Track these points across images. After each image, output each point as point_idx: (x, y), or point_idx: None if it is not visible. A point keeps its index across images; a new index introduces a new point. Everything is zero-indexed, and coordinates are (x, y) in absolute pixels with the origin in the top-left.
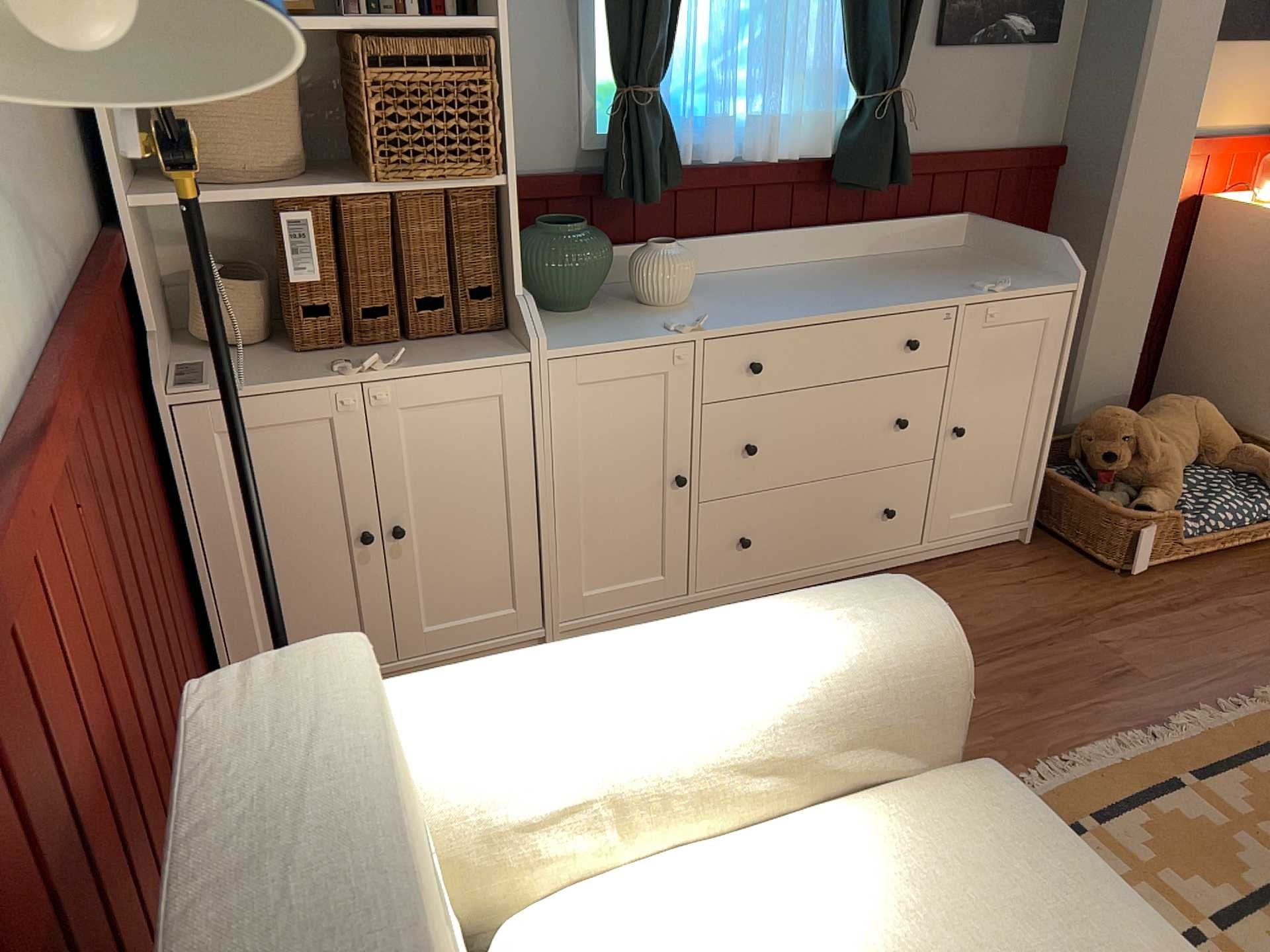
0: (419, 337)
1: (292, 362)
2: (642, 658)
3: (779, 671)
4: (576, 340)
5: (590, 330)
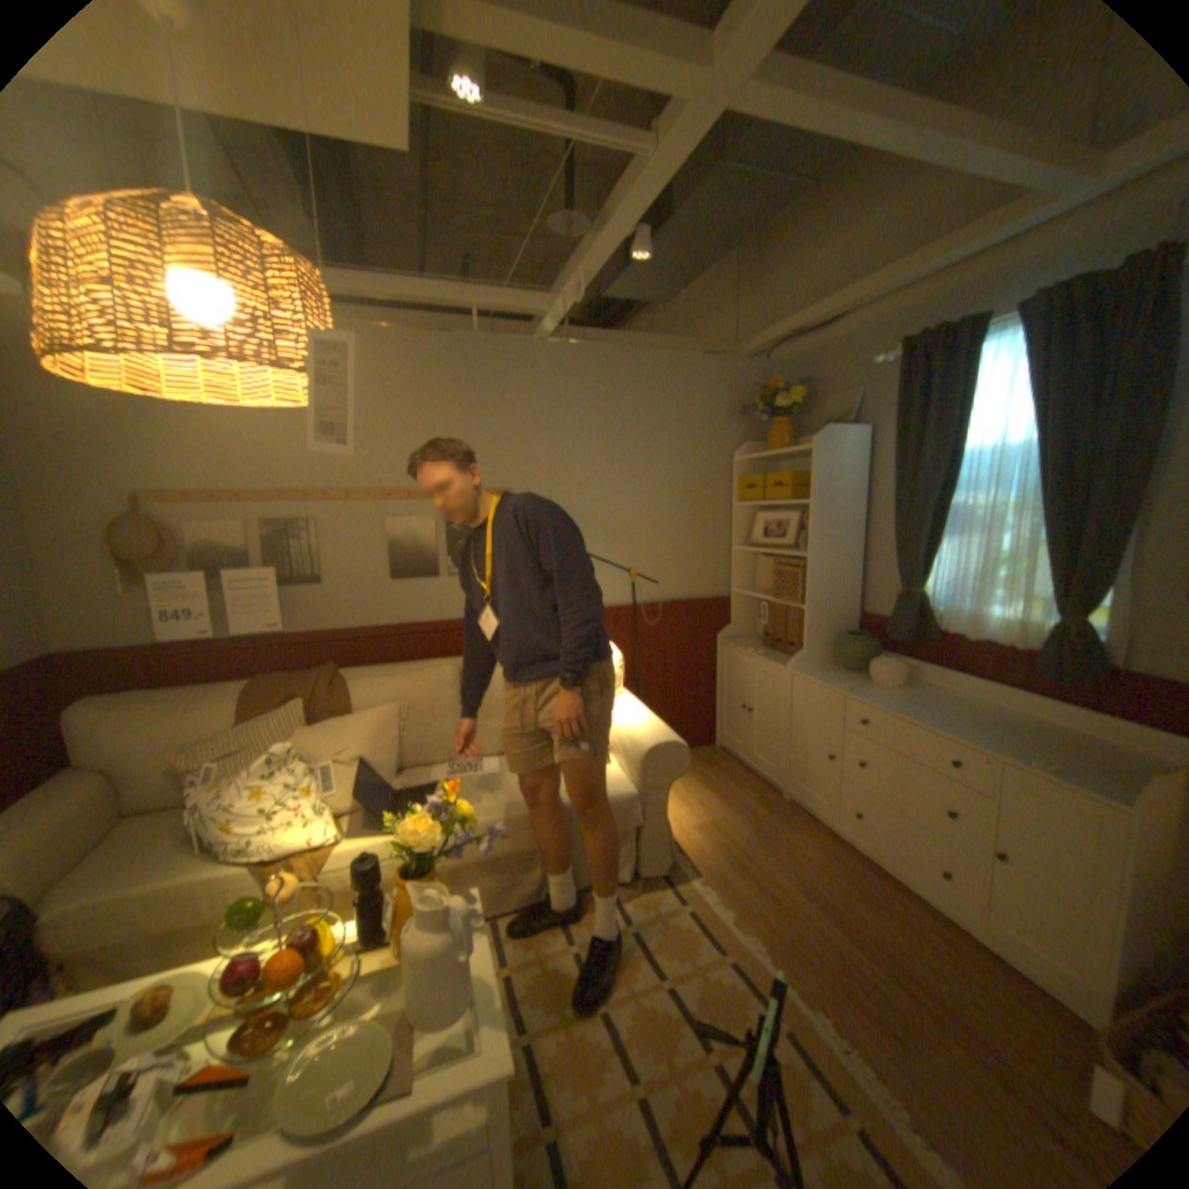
0: (788, 655)
1: (754, 647)
2: (628, 708)
3: (628, 725)
4: (809, 674)
5: (824, 676)
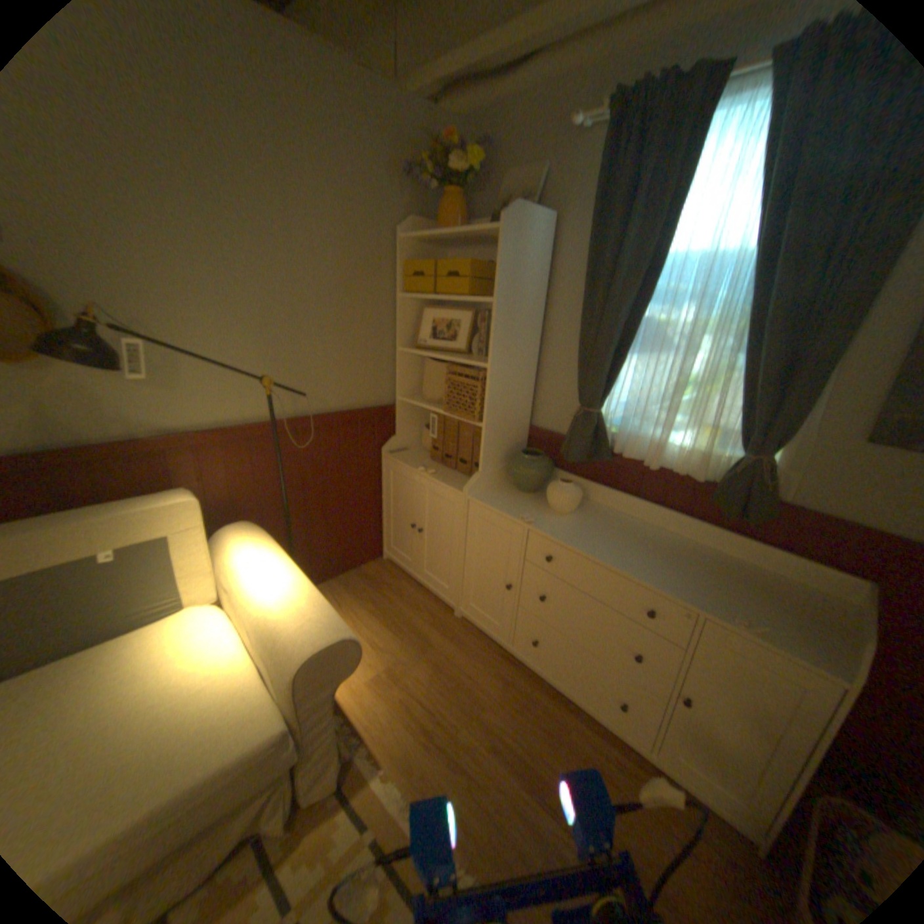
0: (460, 472)
1: (423, 460)
2: (272, 576)
3: (270, 612)
4: (487, 499)
5: (502, 500)
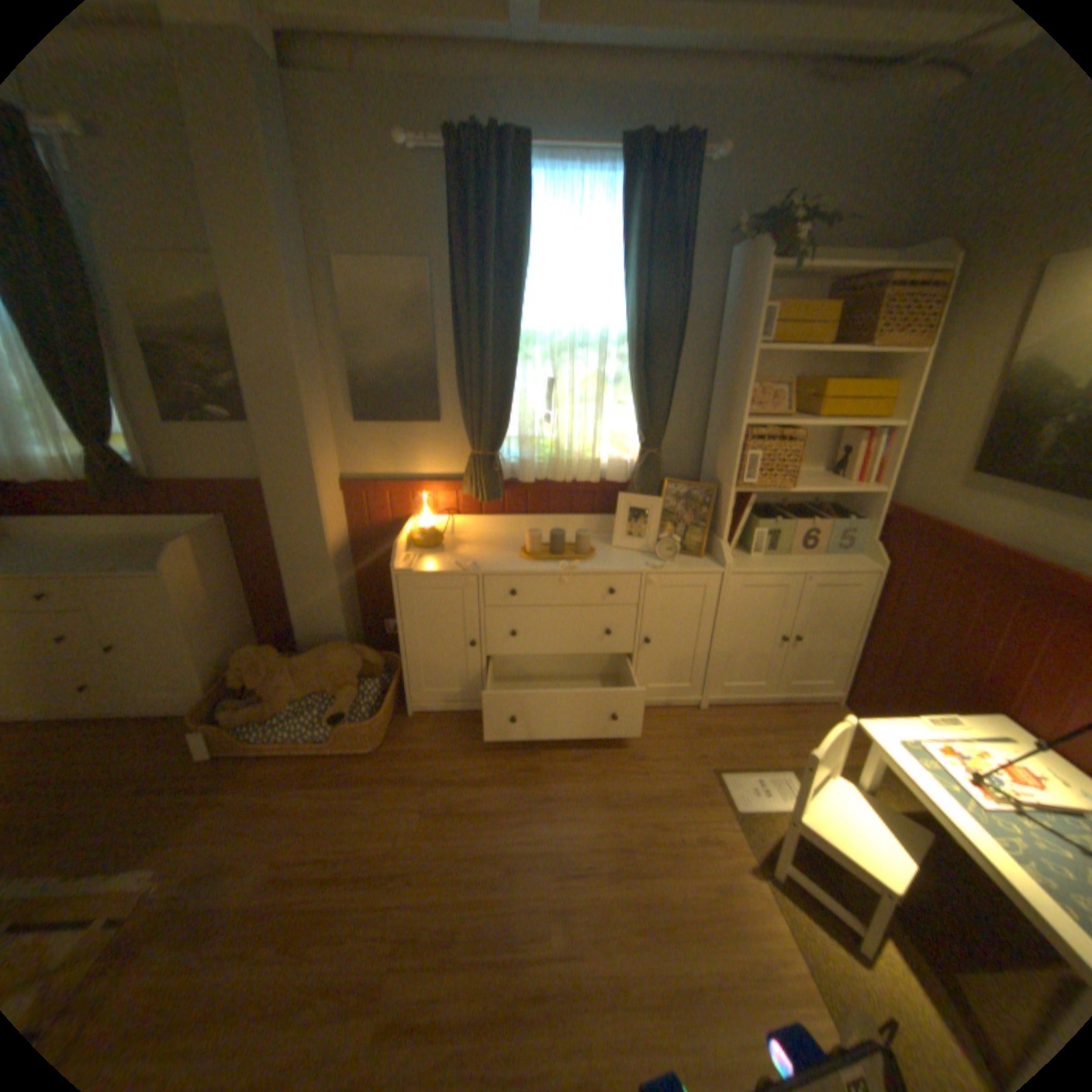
0: None
1: None
2: None
3: None
4: None
5: None
